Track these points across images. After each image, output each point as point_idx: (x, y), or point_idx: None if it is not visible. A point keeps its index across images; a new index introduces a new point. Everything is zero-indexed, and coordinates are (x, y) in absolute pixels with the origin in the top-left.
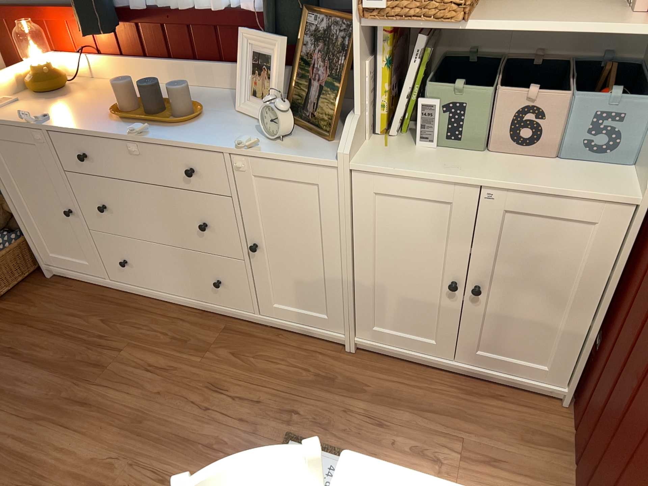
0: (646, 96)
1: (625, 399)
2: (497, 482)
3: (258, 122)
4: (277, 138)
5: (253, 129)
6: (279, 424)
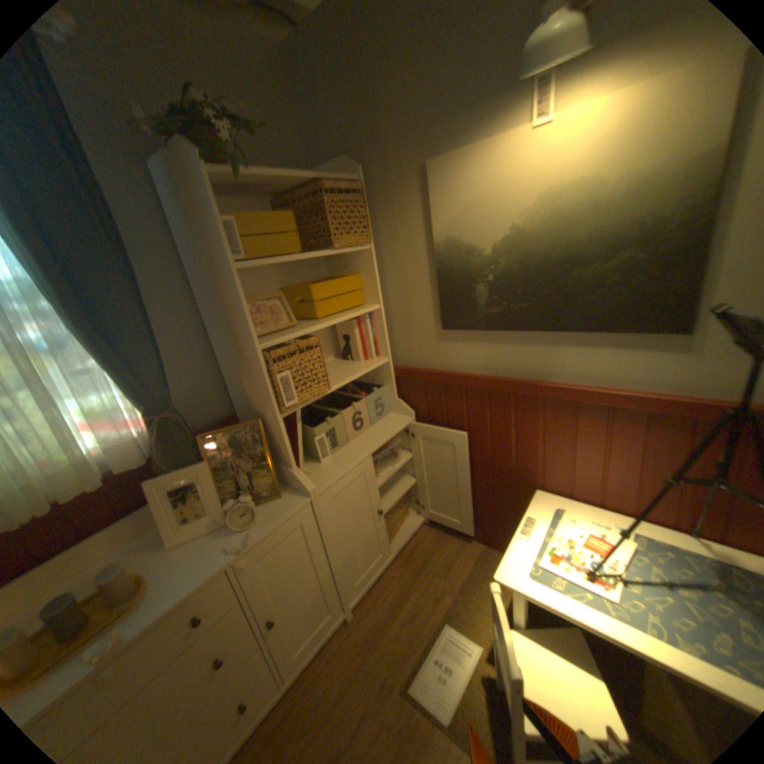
0: (380, 385)
1: (472, 478)
2: (463, 569)
3: (203, 536)
4: (251, 523)
5: (210, 542)
6: (392, 703)
